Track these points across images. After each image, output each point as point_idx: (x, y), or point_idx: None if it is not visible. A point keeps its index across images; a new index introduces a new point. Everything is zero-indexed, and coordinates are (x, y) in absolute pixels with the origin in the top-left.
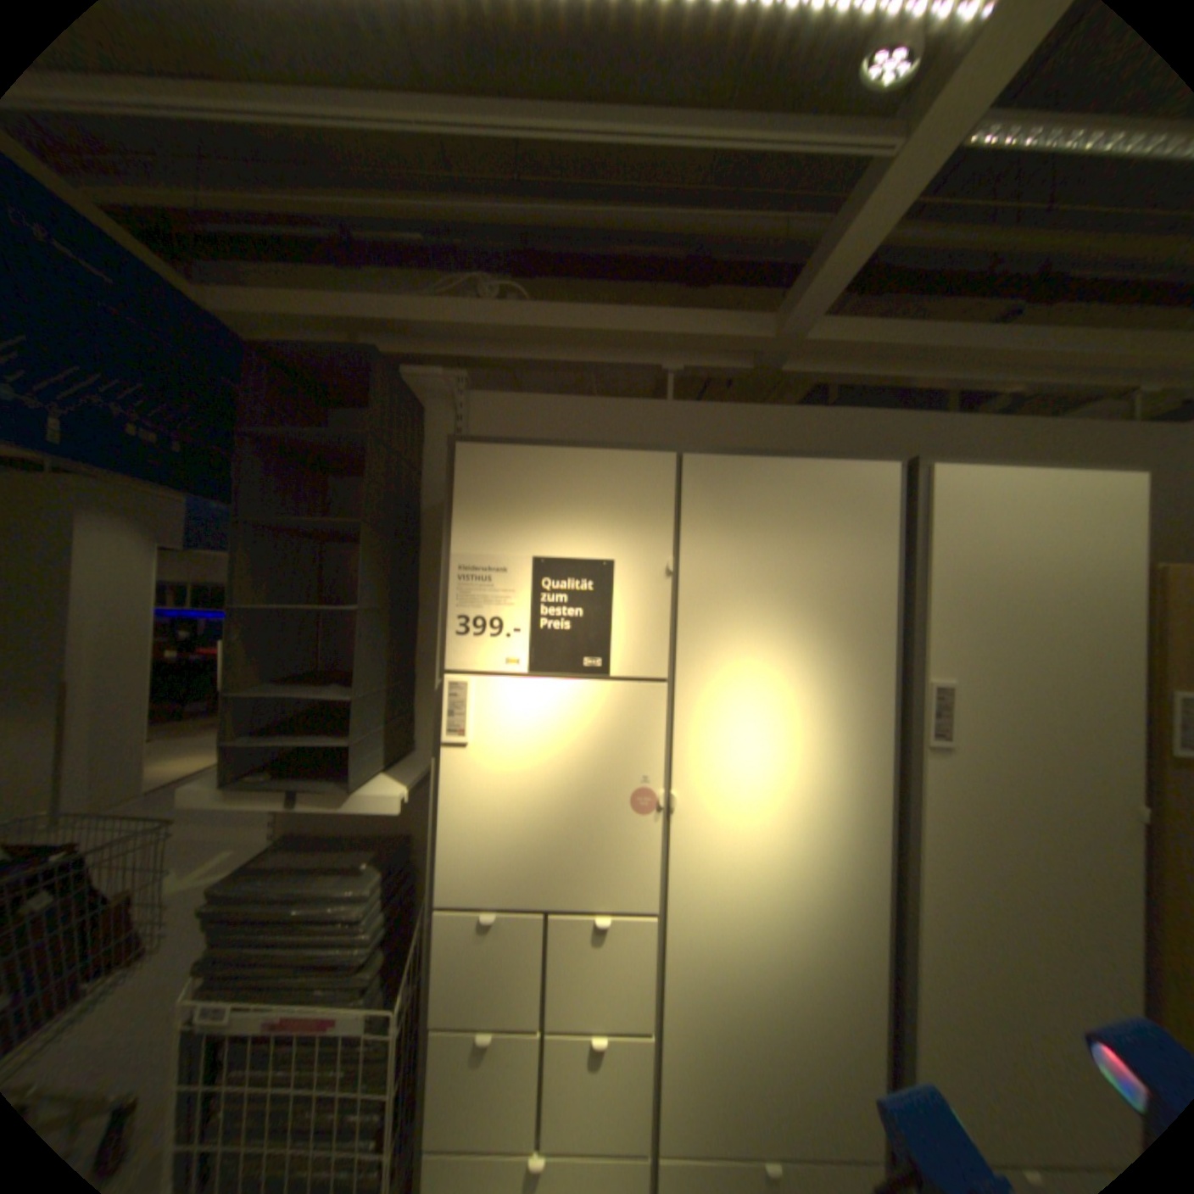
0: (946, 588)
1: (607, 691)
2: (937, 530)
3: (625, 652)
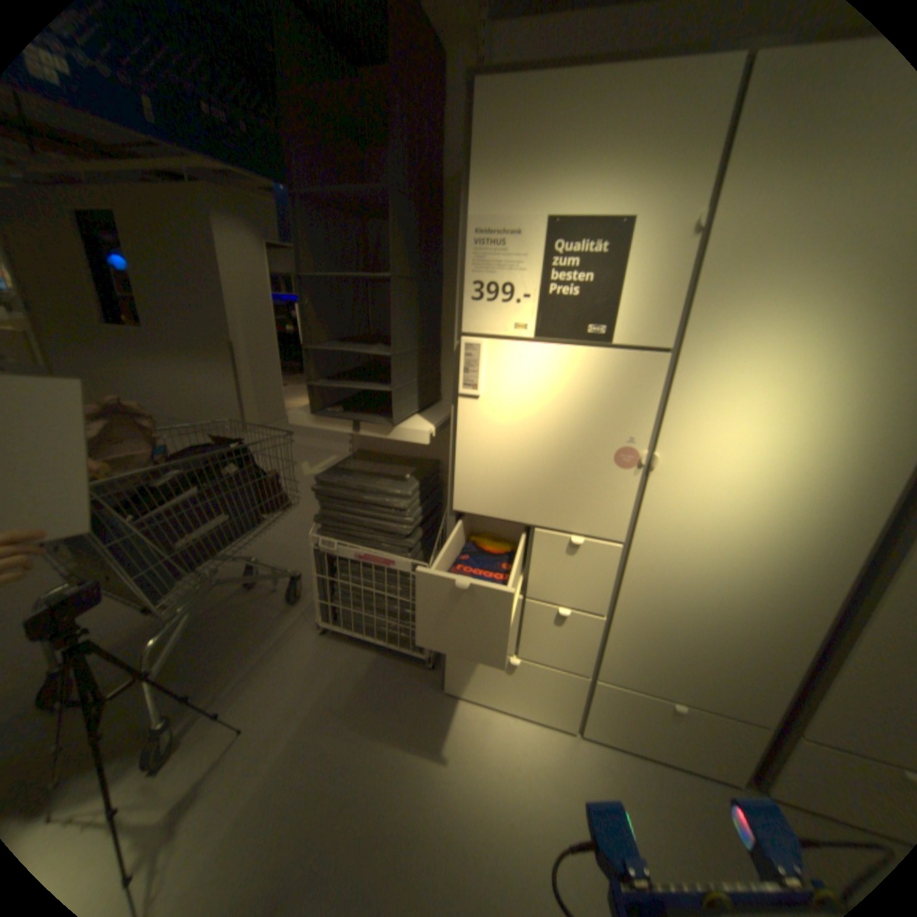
0: None
1: (608, 357)
2: None
3: (633, 319)
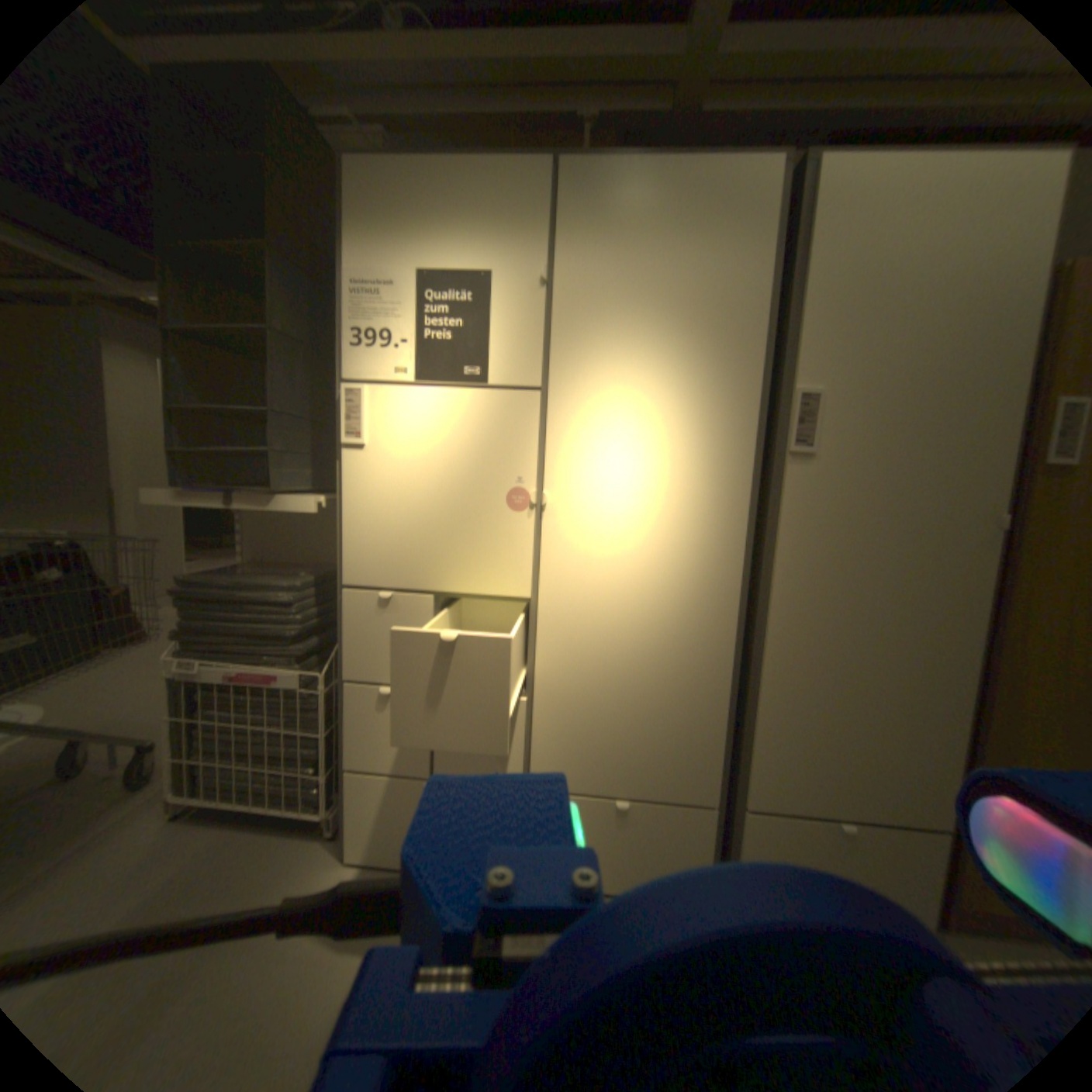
0: (822, 291)
1: (485, 399)
2: (818, 228)
3: (502, 363)
